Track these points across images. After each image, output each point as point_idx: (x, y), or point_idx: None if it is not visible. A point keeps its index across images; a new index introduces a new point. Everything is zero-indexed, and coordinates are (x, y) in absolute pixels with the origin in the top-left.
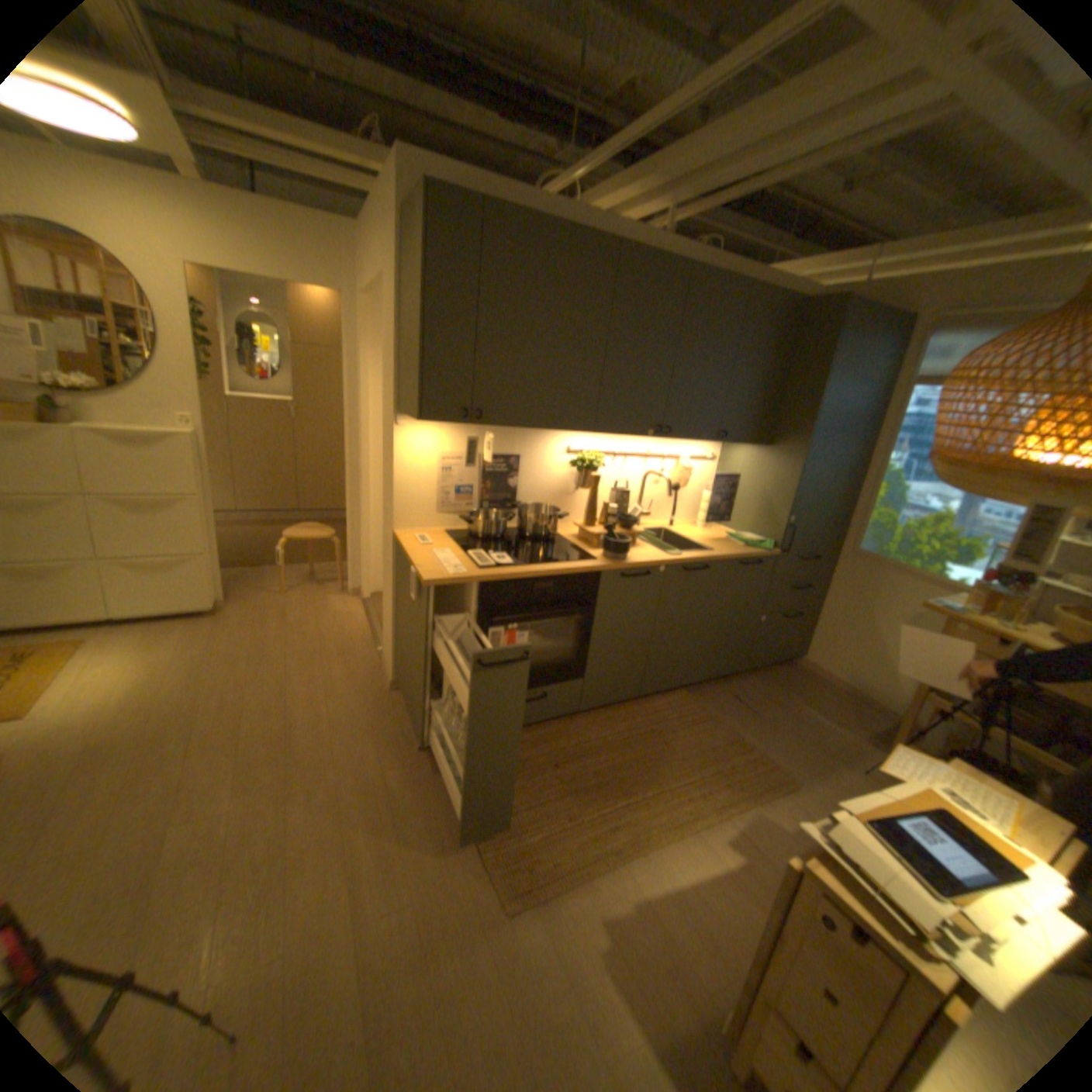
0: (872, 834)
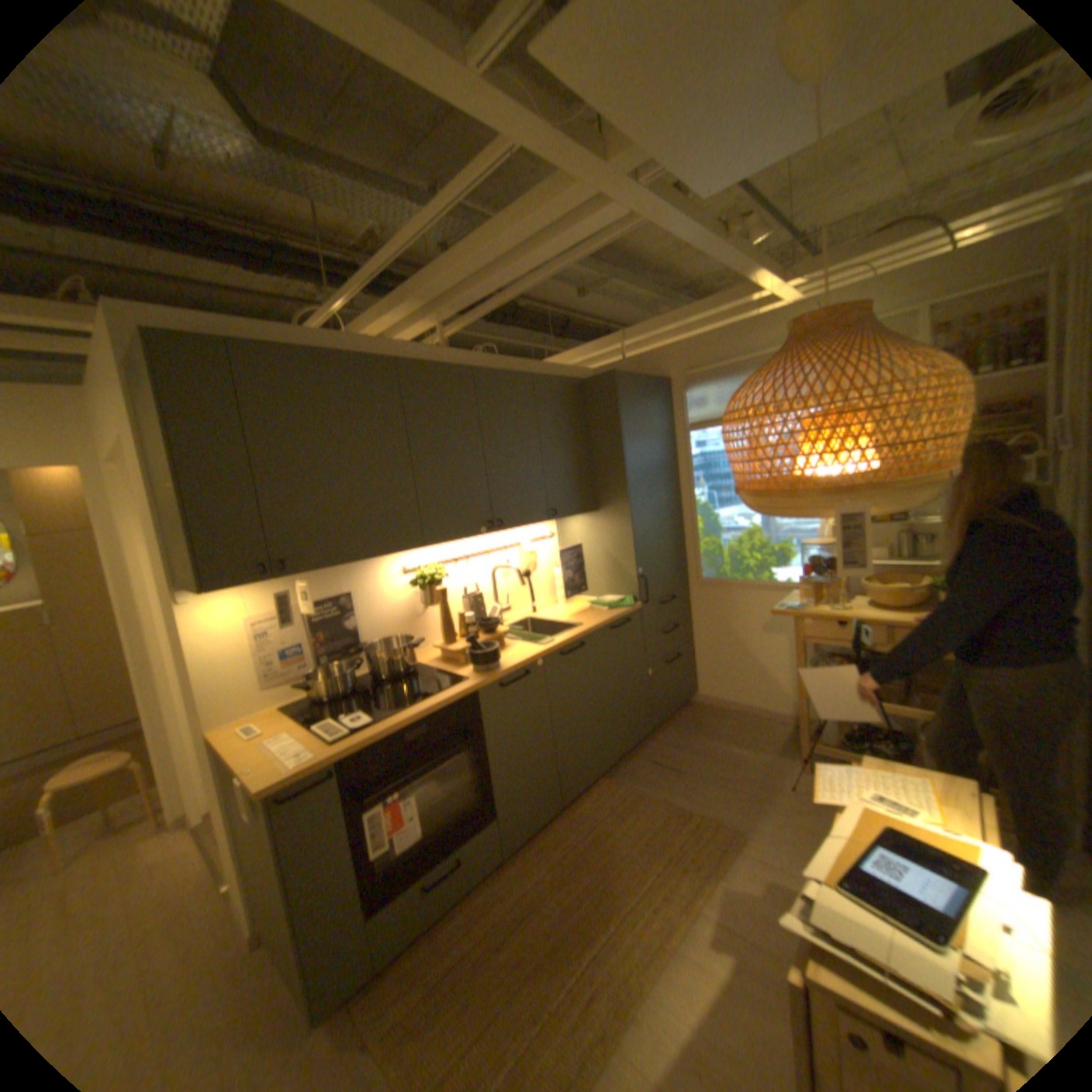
0: (848, 900)
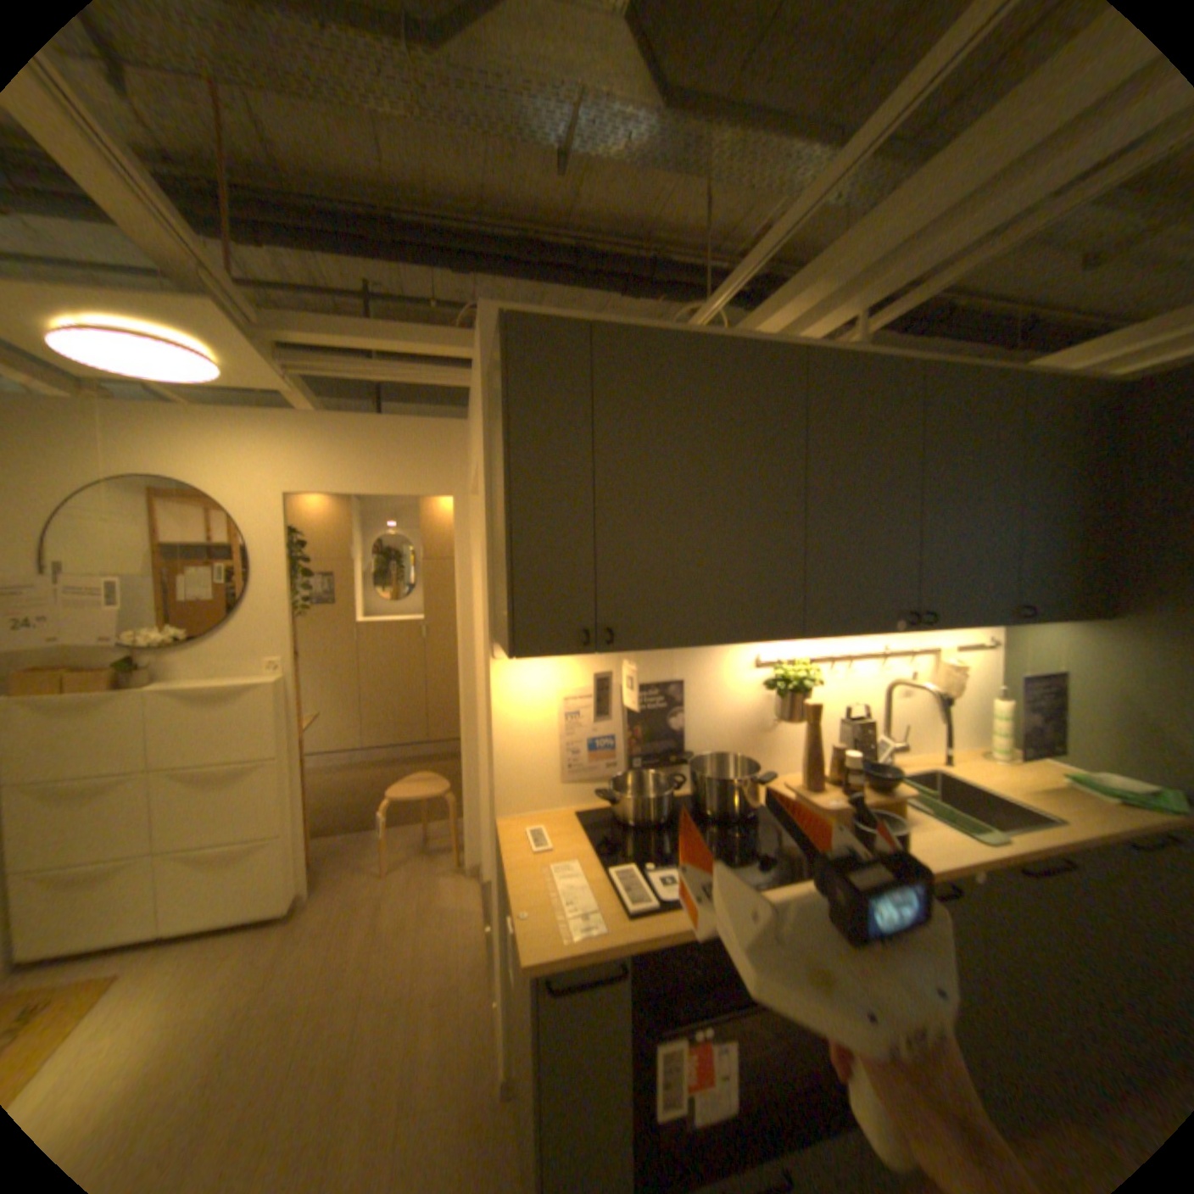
0: None
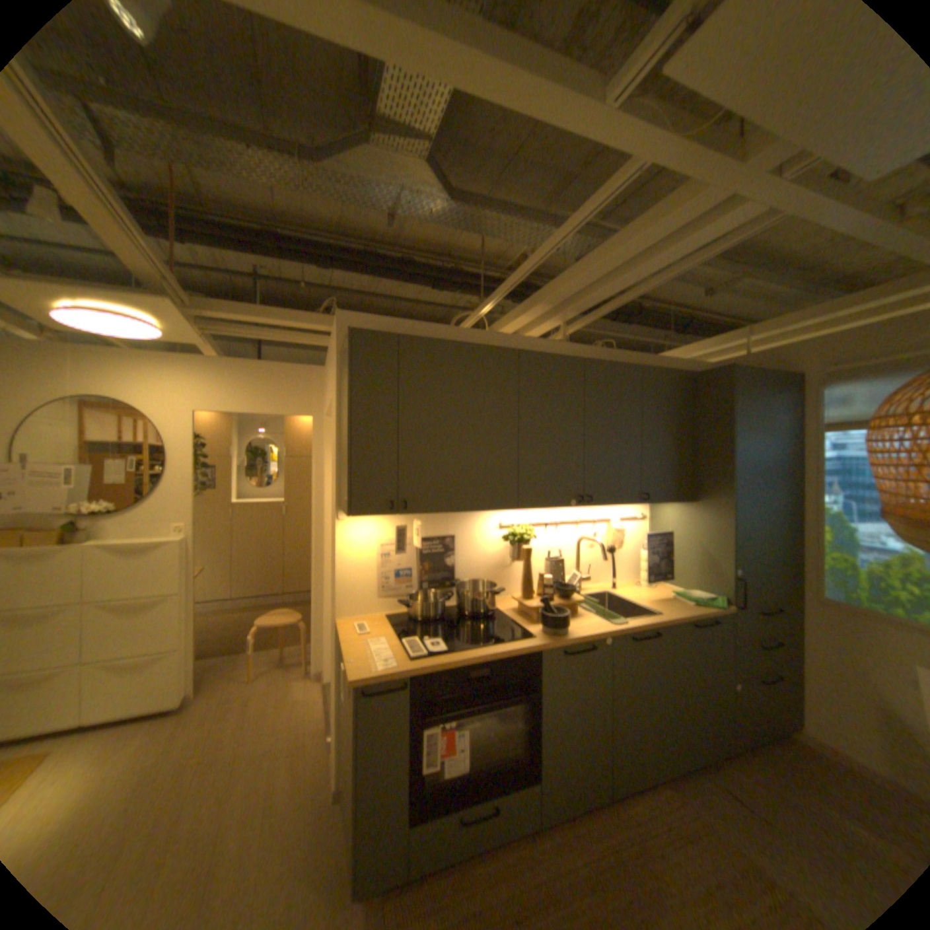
0: None
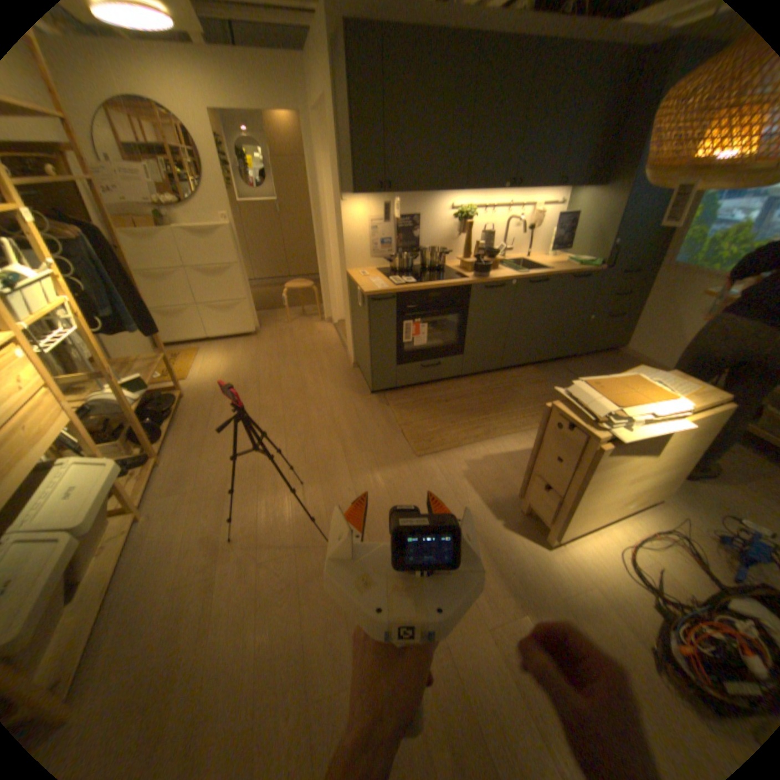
0: (588, 387)
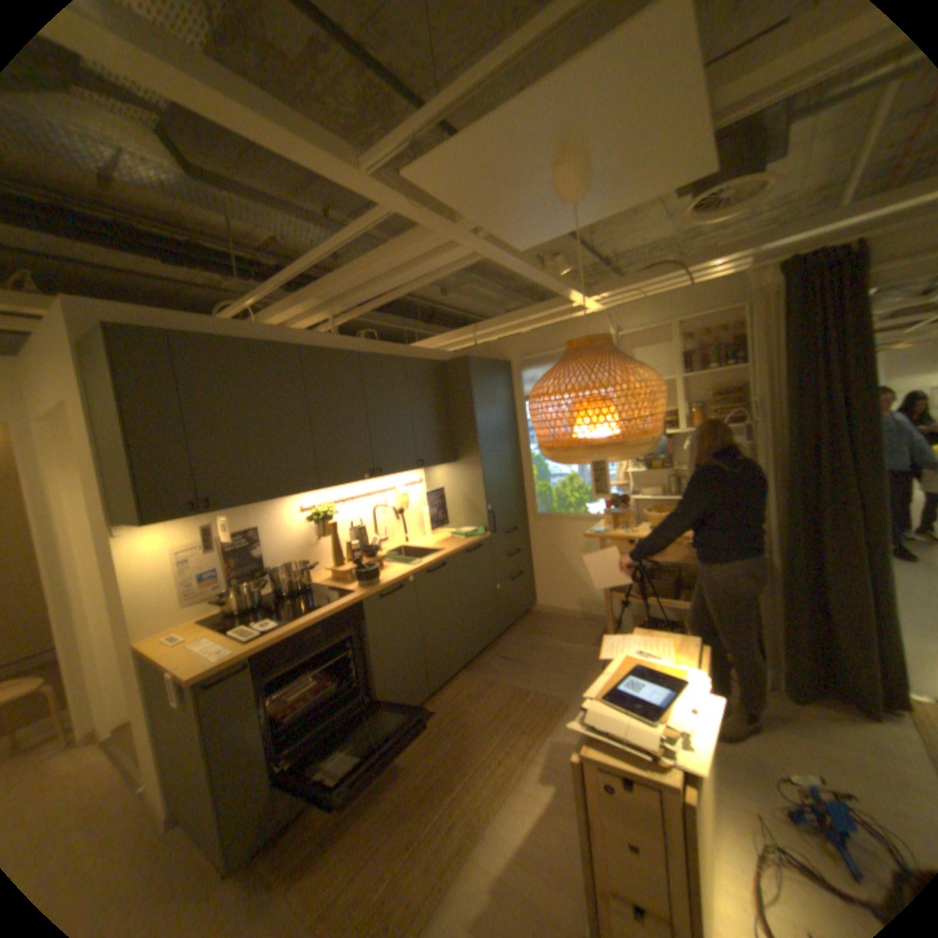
0: (607, 706)
